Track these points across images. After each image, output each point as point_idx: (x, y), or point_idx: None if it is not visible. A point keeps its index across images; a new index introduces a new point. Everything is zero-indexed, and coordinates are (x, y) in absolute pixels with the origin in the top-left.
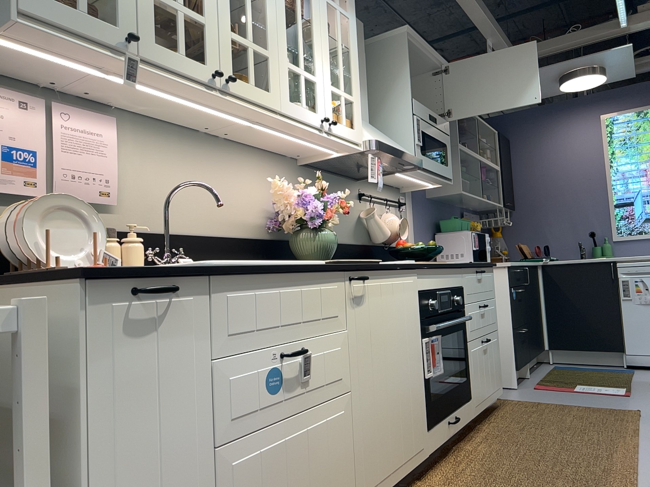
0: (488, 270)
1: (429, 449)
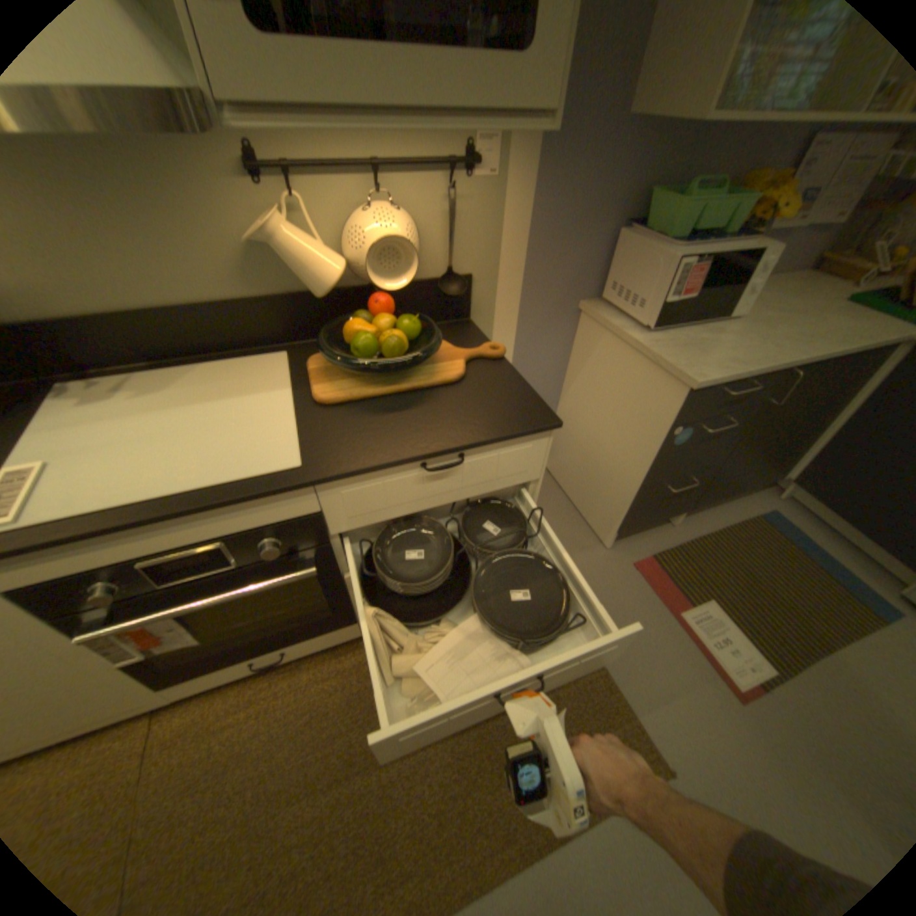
0: (503, 444)
1: (167, 699)
